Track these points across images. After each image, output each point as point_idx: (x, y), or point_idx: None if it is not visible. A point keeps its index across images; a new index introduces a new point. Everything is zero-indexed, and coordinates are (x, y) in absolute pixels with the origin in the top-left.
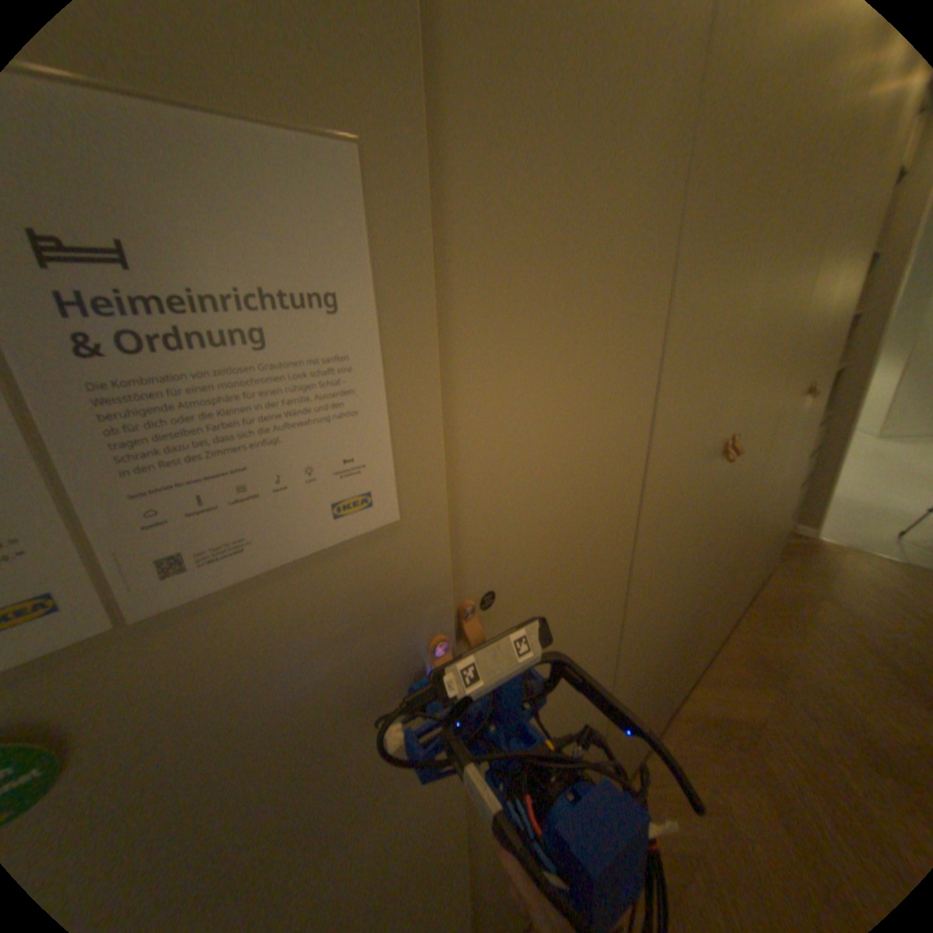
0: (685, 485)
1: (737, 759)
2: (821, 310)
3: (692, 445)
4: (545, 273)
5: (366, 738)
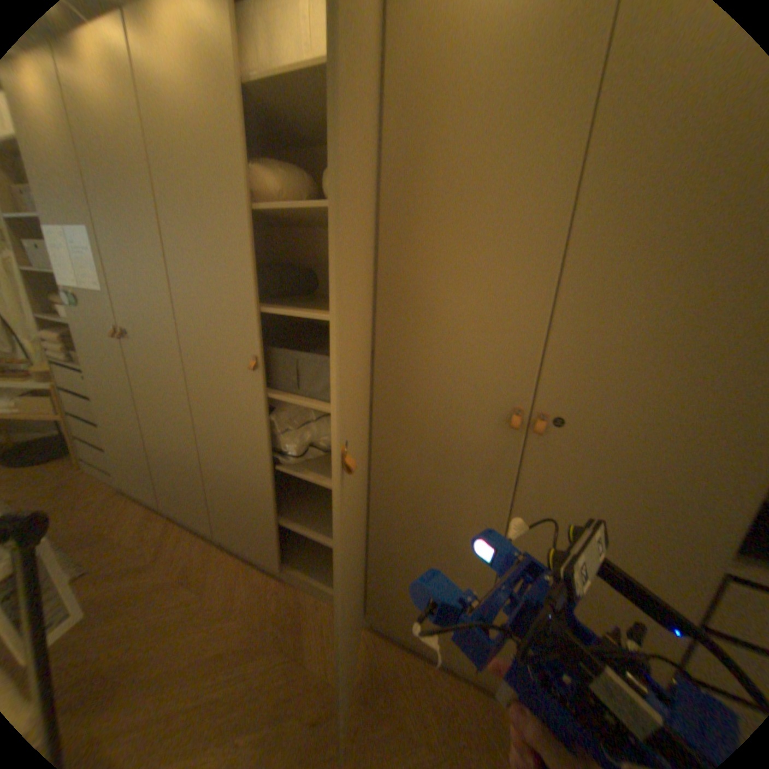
0: (211, 360)
1: (264, 638)
2: (444, 292)
3: (208, 337)
4: (115, 245)
5: (105, 344)
